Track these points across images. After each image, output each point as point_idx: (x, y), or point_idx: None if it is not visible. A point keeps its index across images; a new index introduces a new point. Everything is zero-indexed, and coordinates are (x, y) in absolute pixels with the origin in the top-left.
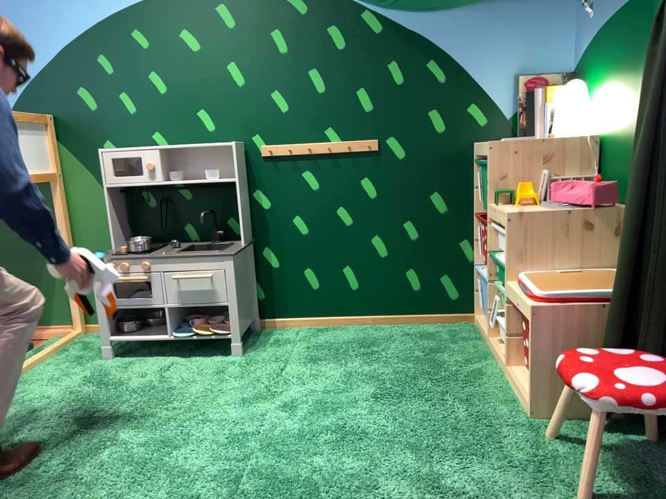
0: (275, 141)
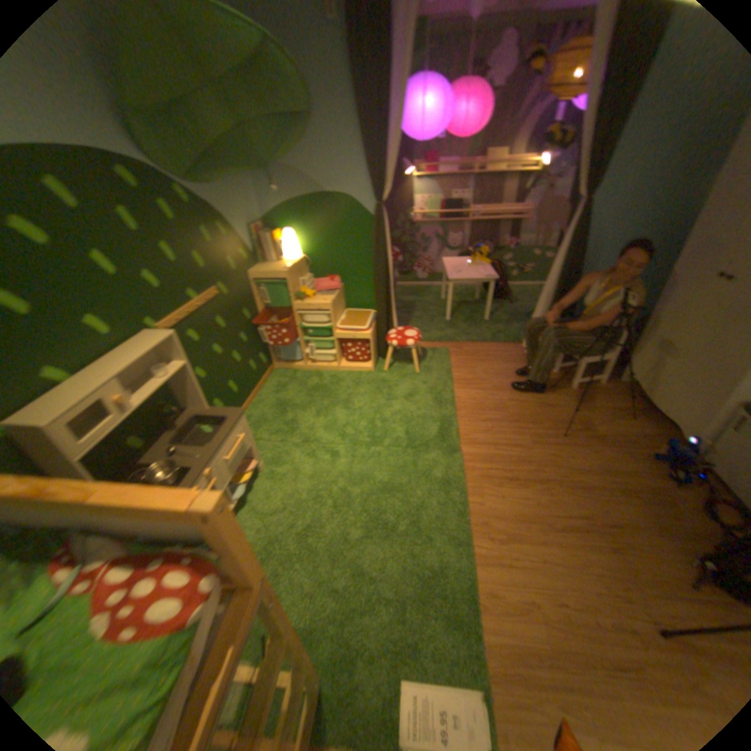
0: (160, 318)
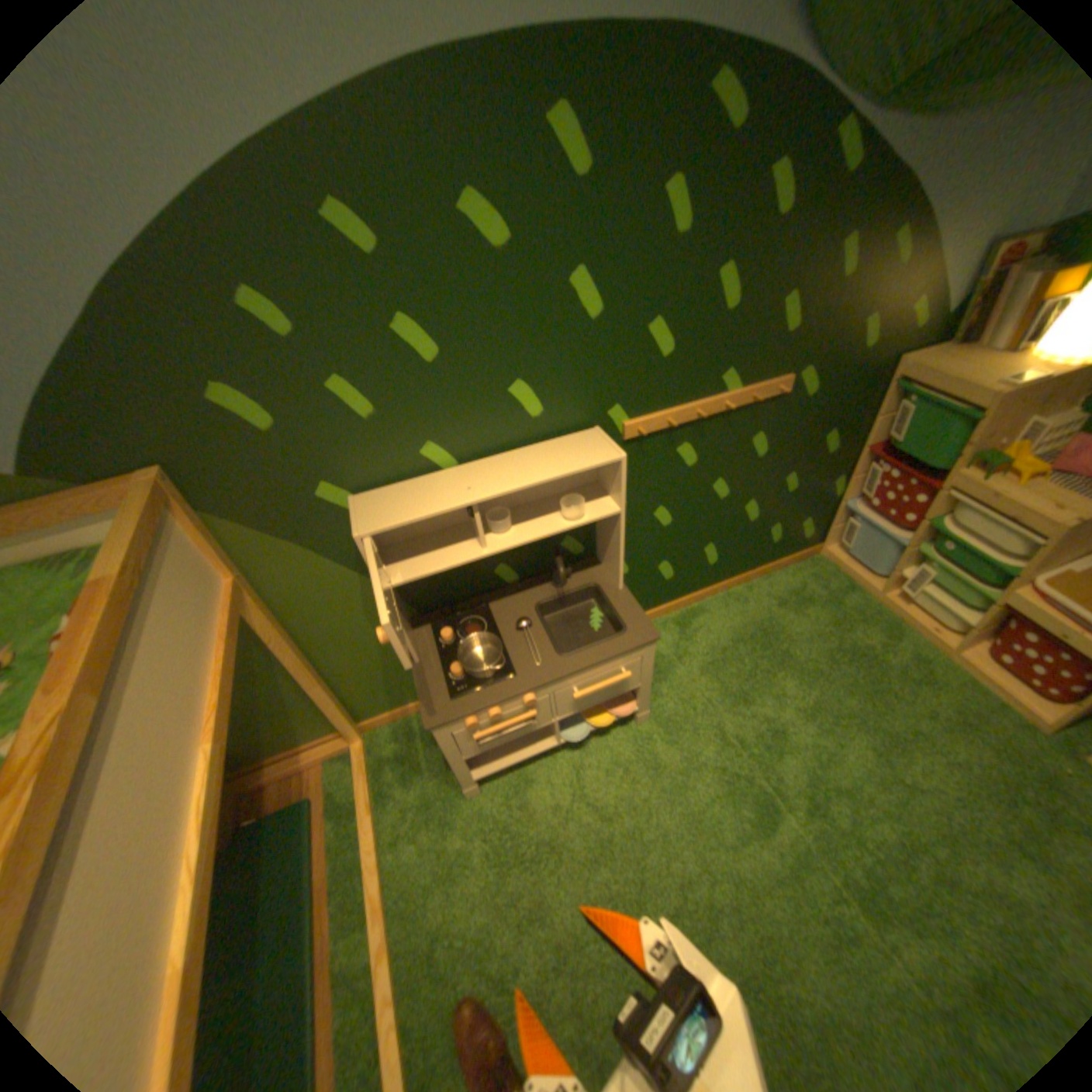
0: (647, 412)
